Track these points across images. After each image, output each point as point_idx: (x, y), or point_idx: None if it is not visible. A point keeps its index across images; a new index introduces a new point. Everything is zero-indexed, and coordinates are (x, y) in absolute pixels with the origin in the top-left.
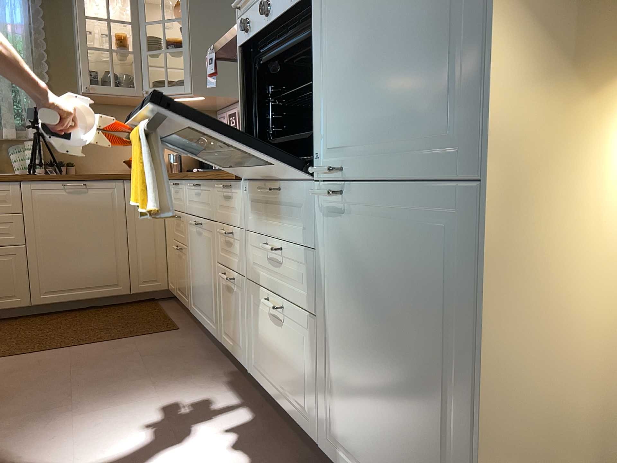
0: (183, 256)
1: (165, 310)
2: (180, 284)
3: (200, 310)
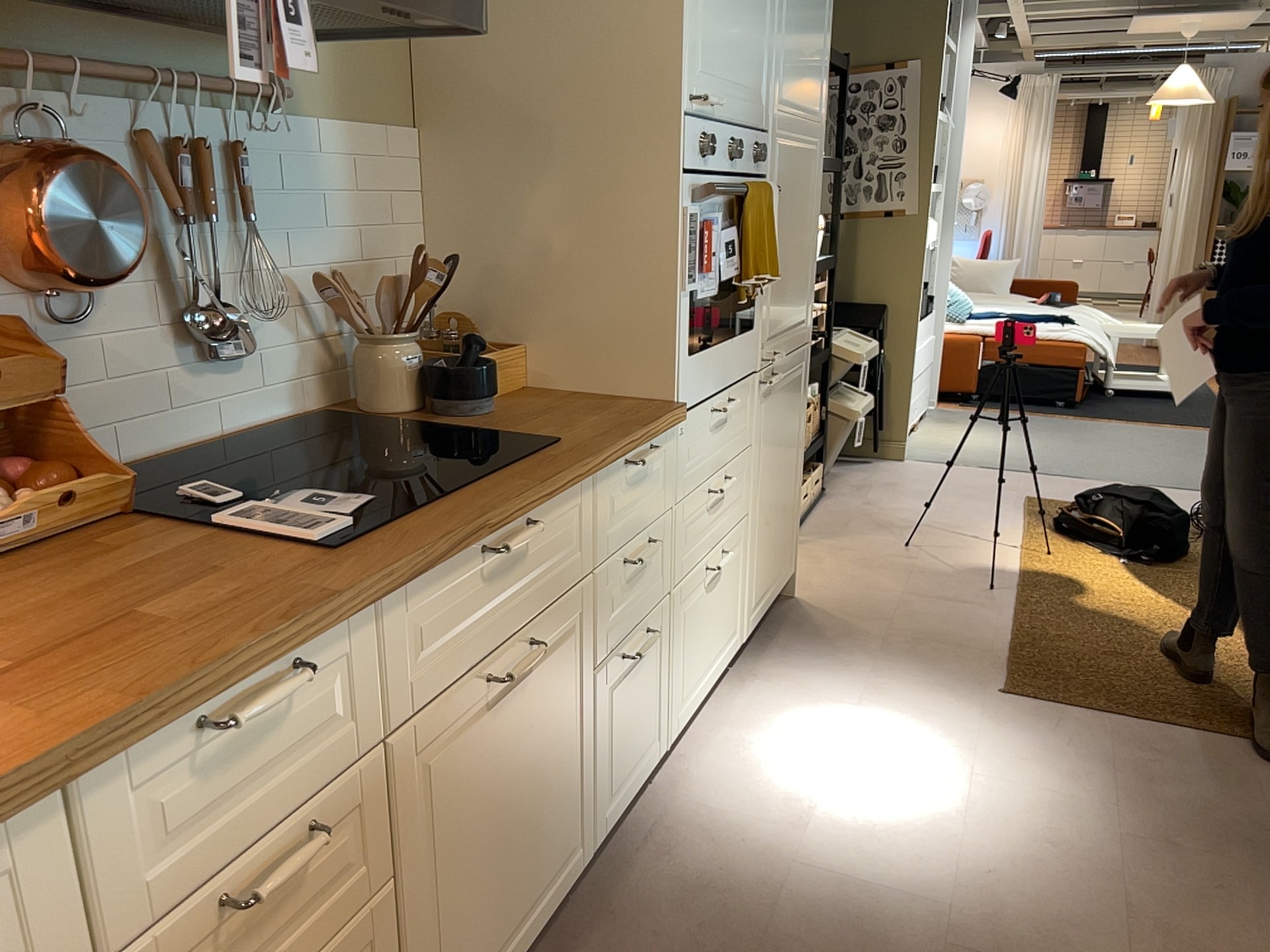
0: None
1: None
2: None
3: (495, 951)
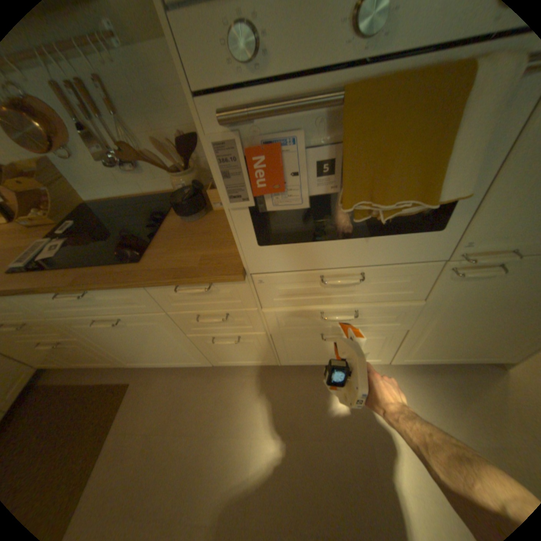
0: (68, 345)
1: (66, 383)
2: (79, 360)
3: (152, 362)
